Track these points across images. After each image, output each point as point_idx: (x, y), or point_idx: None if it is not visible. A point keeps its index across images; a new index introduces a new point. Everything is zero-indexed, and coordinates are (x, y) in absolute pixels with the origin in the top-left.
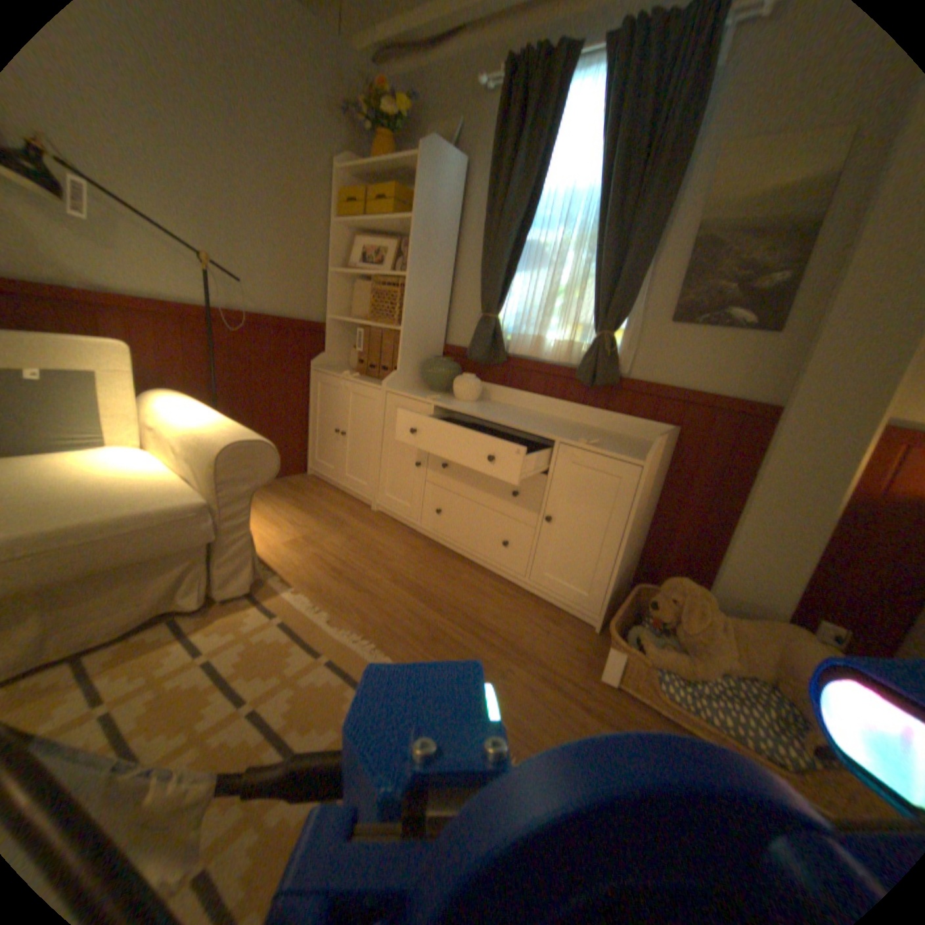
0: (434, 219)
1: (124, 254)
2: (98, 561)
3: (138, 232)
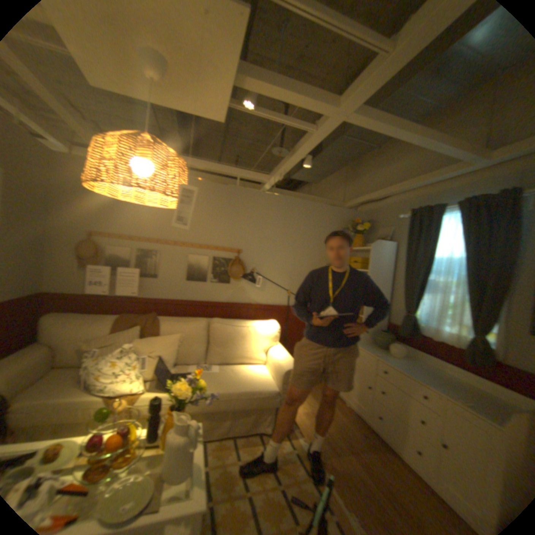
0: (379, 270)
1: (266, 292)
2: (247, 406)
3: (270, 285)
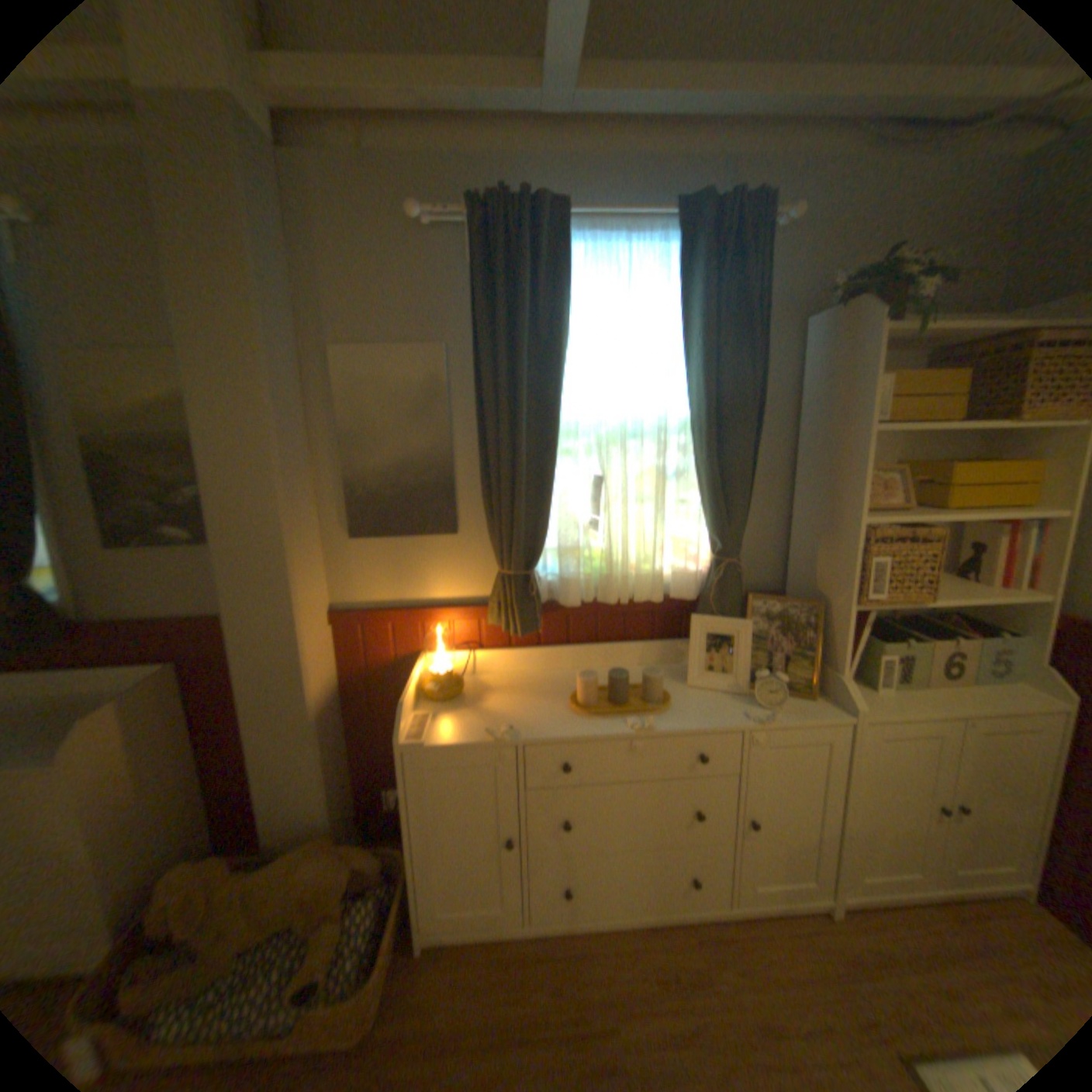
0: None
1: None
2: None
3: None
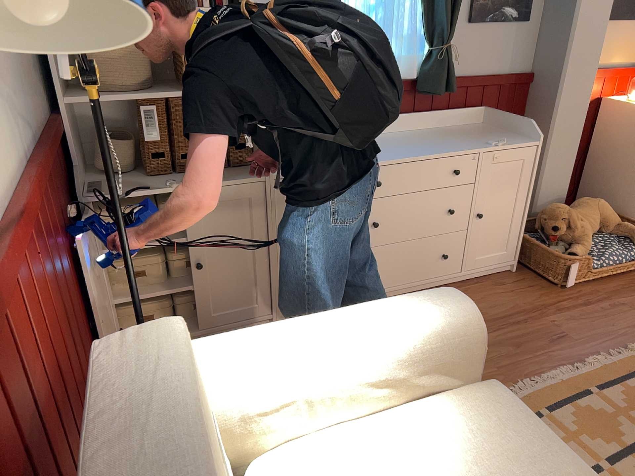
0: None
1: None
2: None
3: None
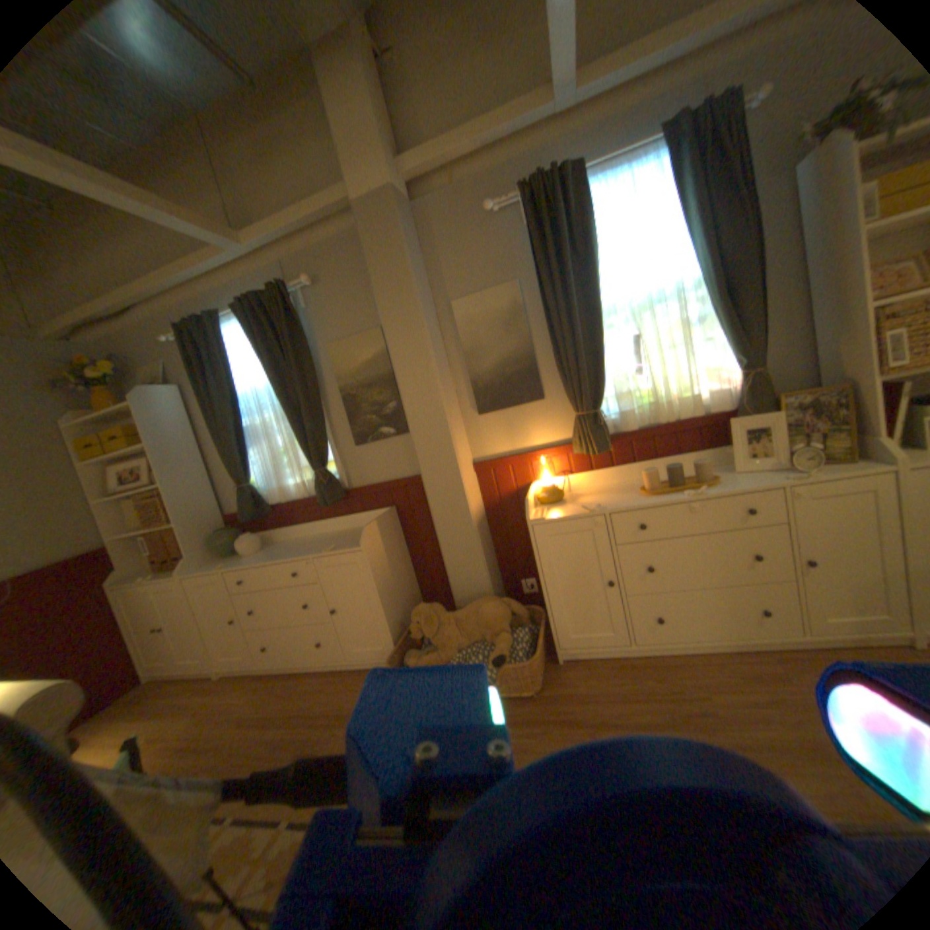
0: (165, 437)
1: None
2: None
3: None
